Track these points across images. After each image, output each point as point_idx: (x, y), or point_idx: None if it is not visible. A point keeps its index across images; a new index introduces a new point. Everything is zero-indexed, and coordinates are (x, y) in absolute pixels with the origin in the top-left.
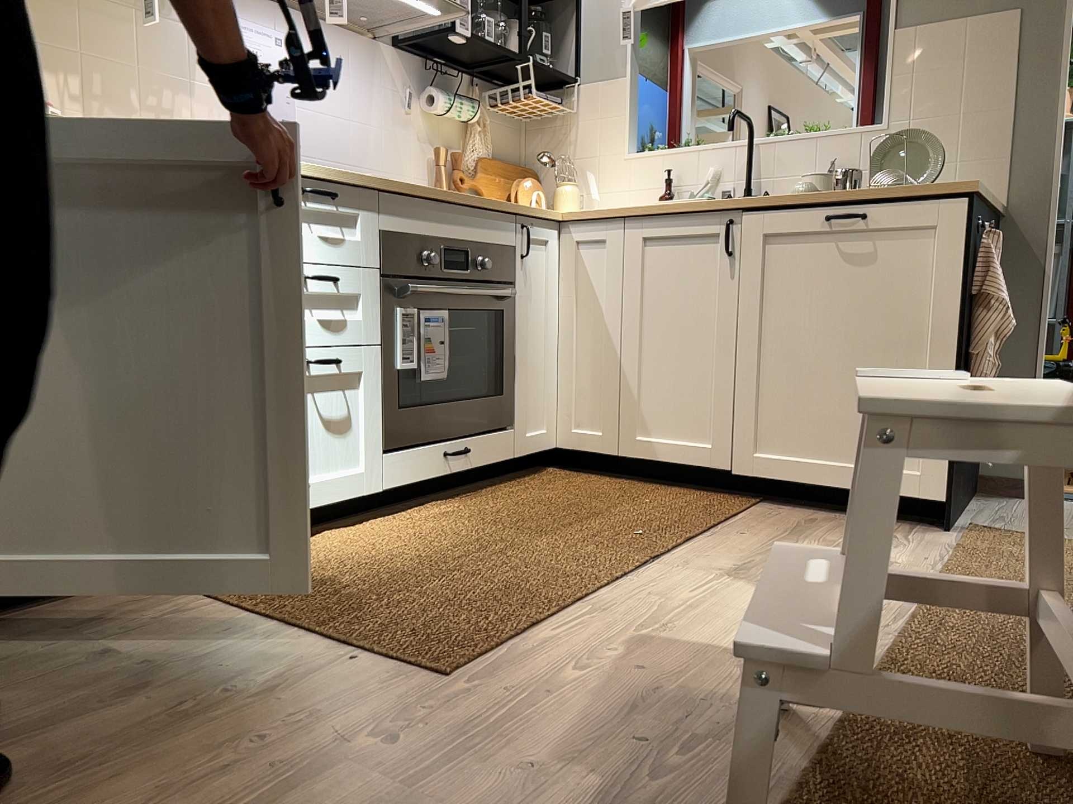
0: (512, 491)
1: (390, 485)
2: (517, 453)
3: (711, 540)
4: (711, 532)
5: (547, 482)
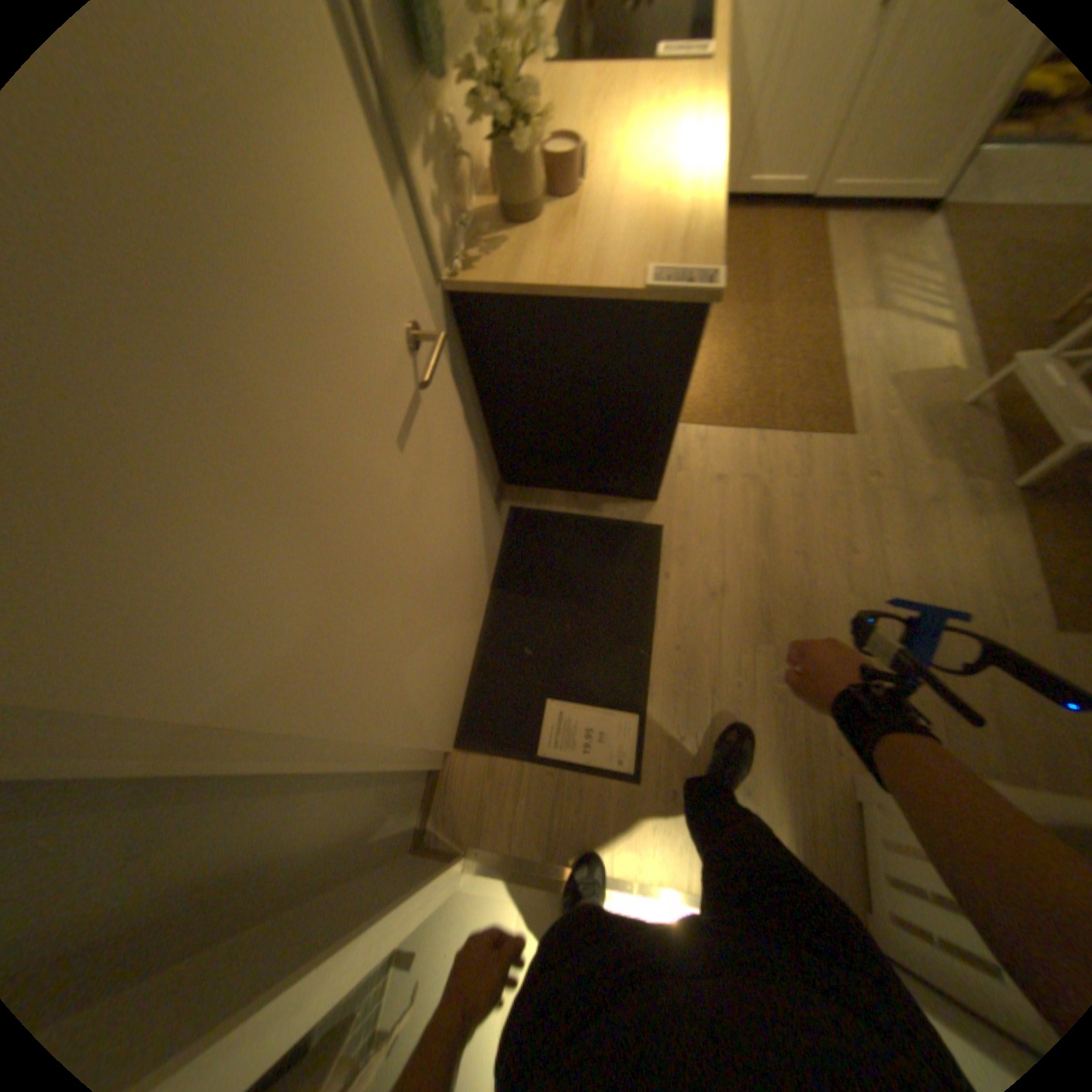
0: None
1: None
2: None
3: (850, 275)
4: (843, 266)
5: None
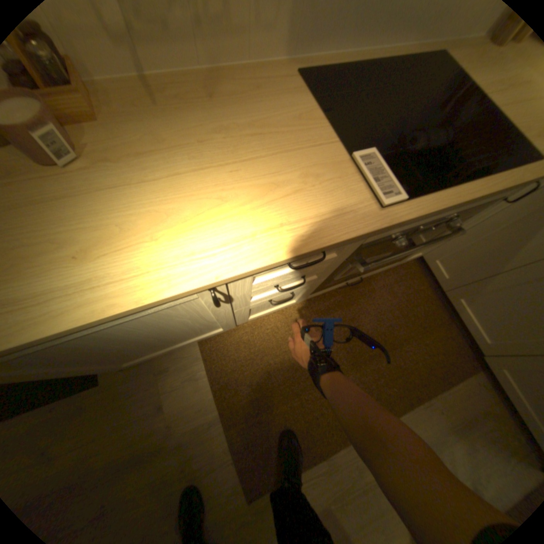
0: (374, 291)
1: (309, 298)
2: (394, 266)
3: (421, 422)
4: (428, 411)
5: (400, 278)
